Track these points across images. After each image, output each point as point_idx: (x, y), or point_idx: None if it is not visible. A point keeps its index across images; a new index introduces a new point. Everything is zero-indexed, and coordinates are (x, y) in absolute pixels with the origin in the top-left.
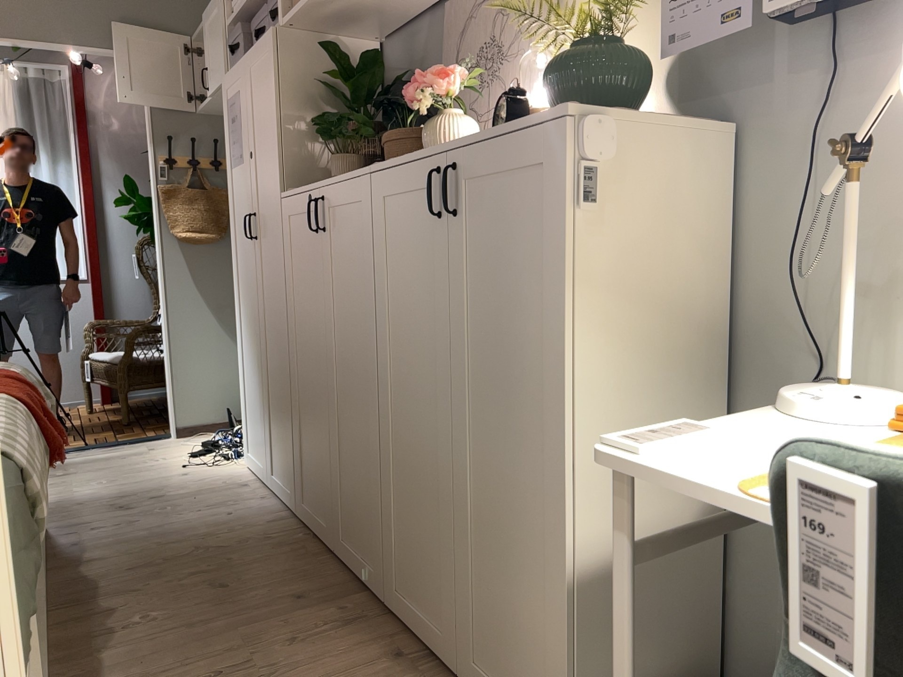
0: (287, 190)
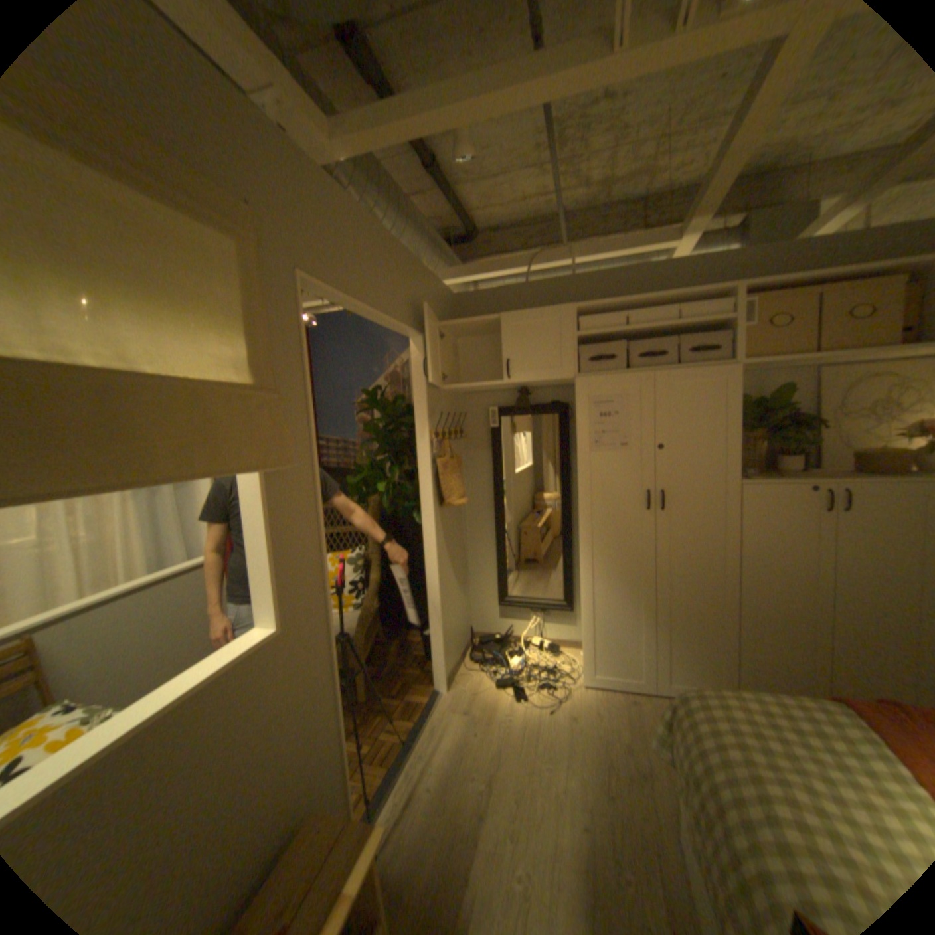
0: (754, 481)
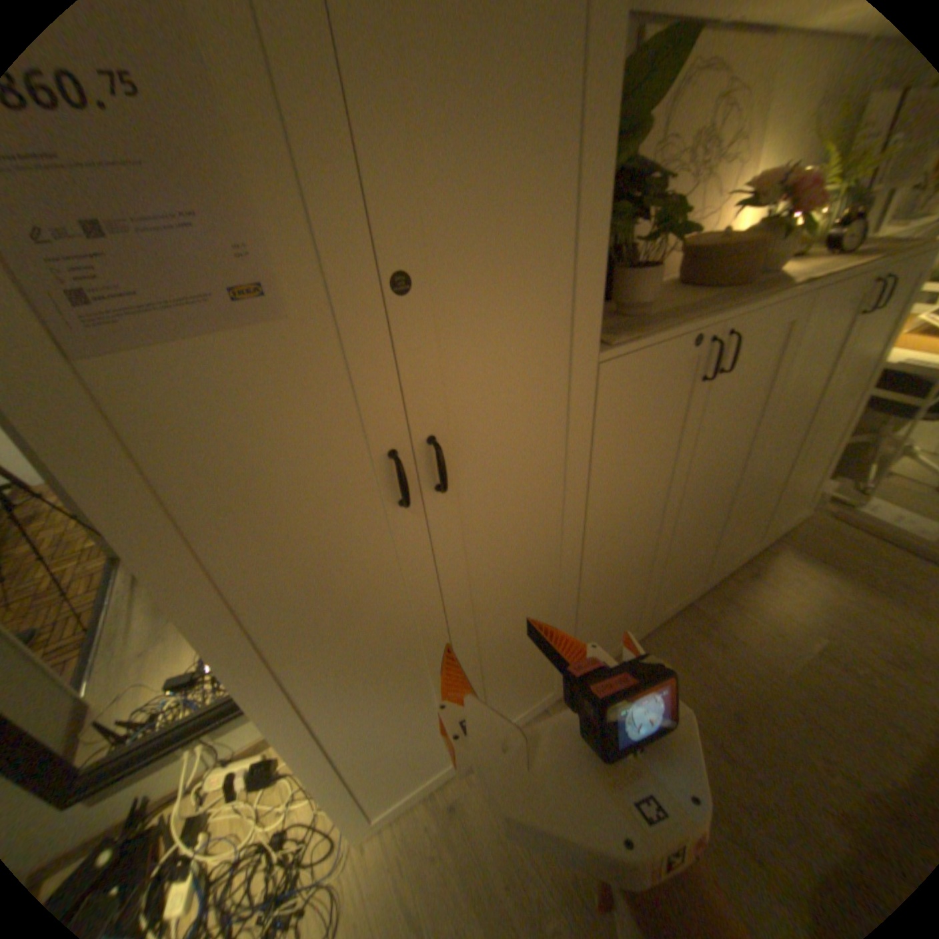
0: (620, 343)
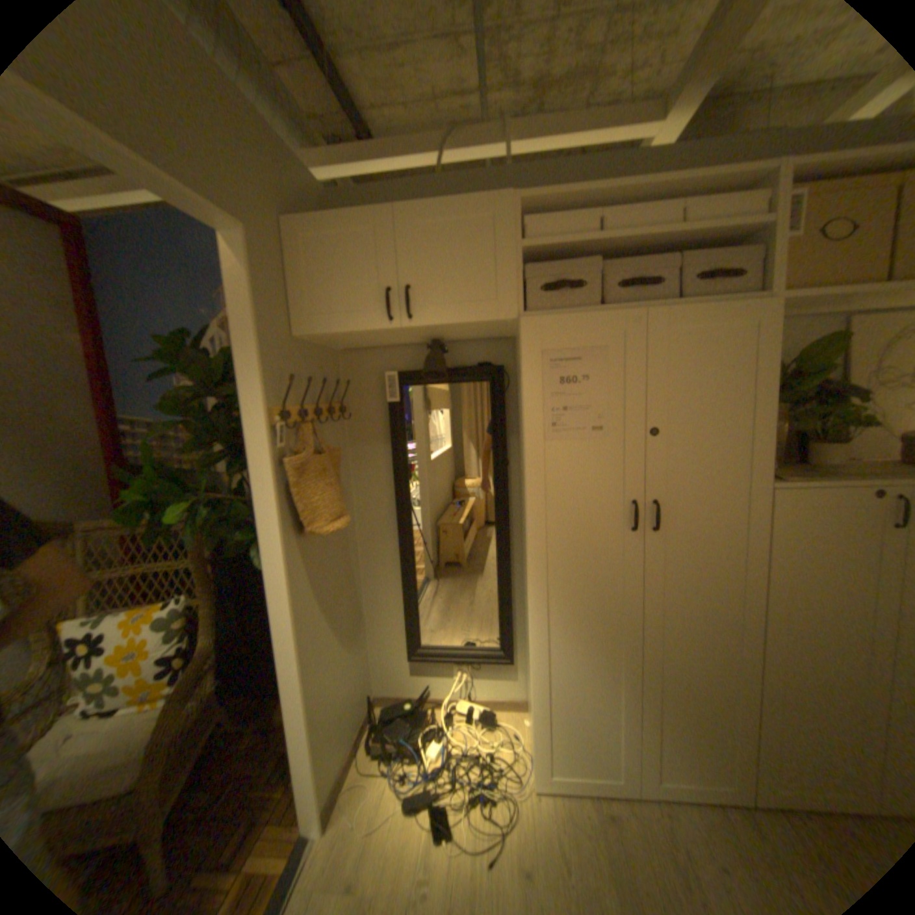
0: (792, 482)
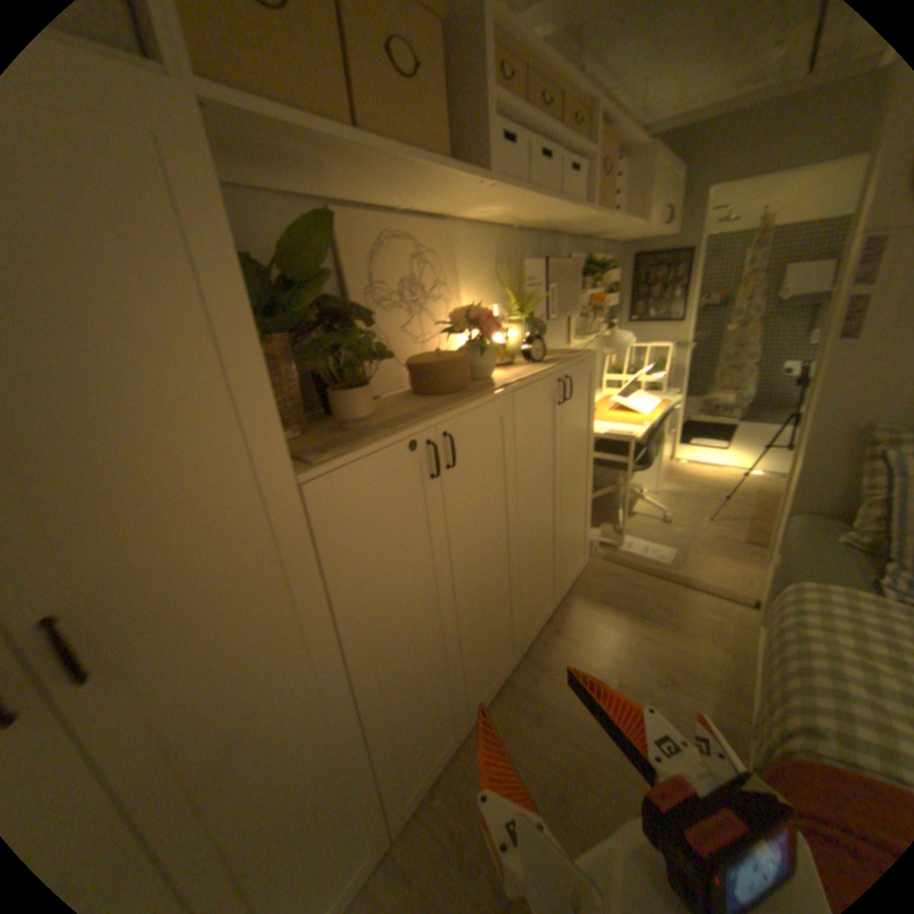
0: (320, 460)
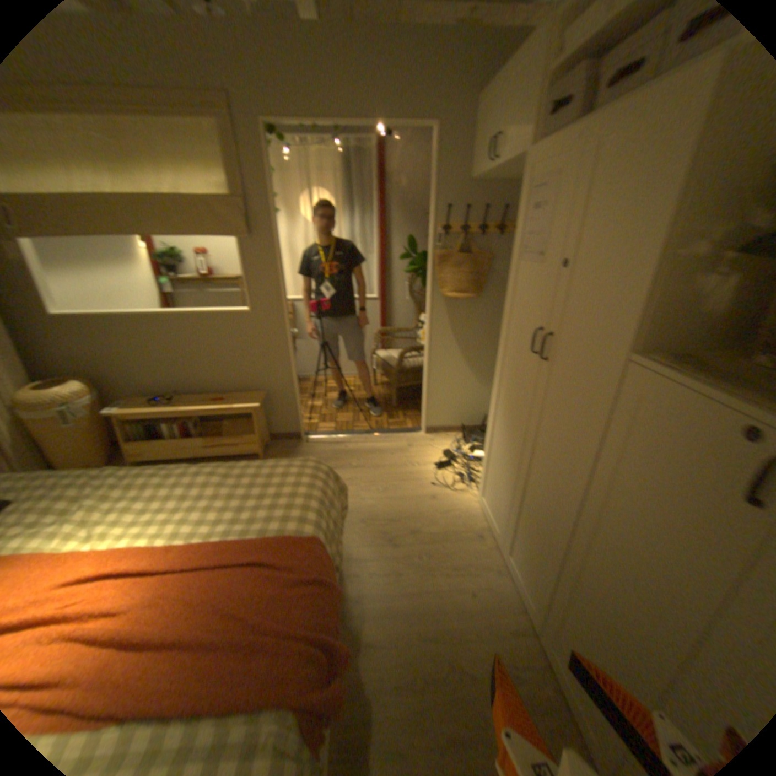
0: (655, 360)
